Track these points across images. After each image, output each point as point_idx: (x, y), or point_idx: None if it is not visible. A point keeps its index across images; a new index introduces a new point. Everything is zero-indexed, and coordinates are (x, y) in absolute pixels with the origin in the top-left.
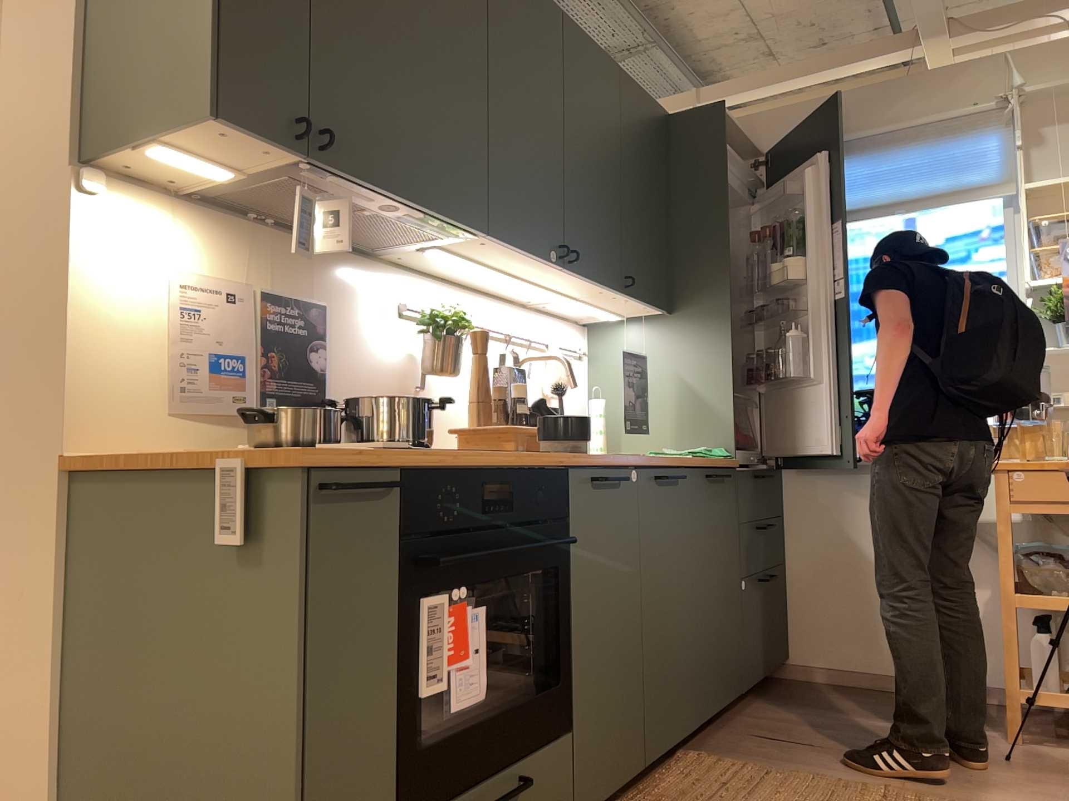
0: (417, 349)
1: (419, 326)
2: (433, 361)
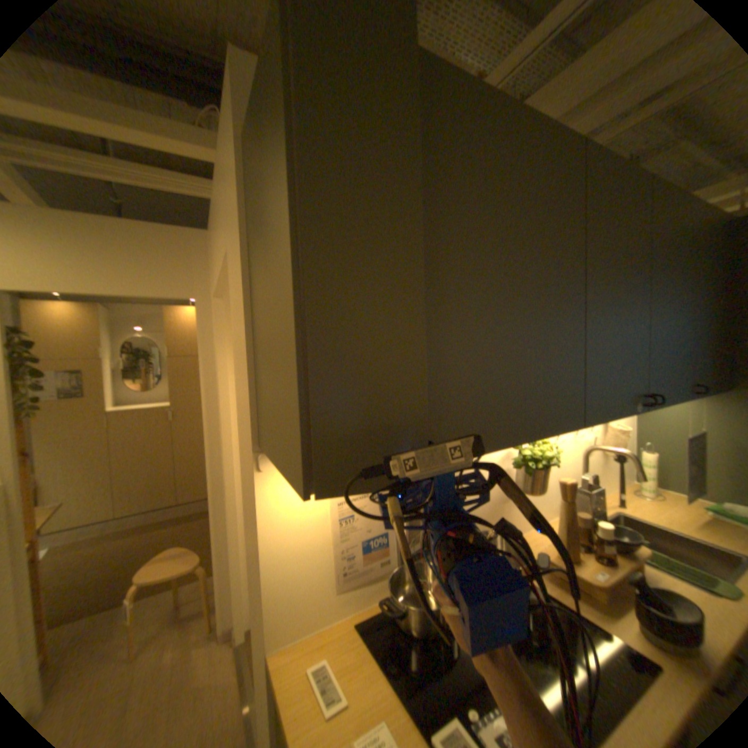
0: (512, 469)
1: (514, 462)
2: (524, 484)
